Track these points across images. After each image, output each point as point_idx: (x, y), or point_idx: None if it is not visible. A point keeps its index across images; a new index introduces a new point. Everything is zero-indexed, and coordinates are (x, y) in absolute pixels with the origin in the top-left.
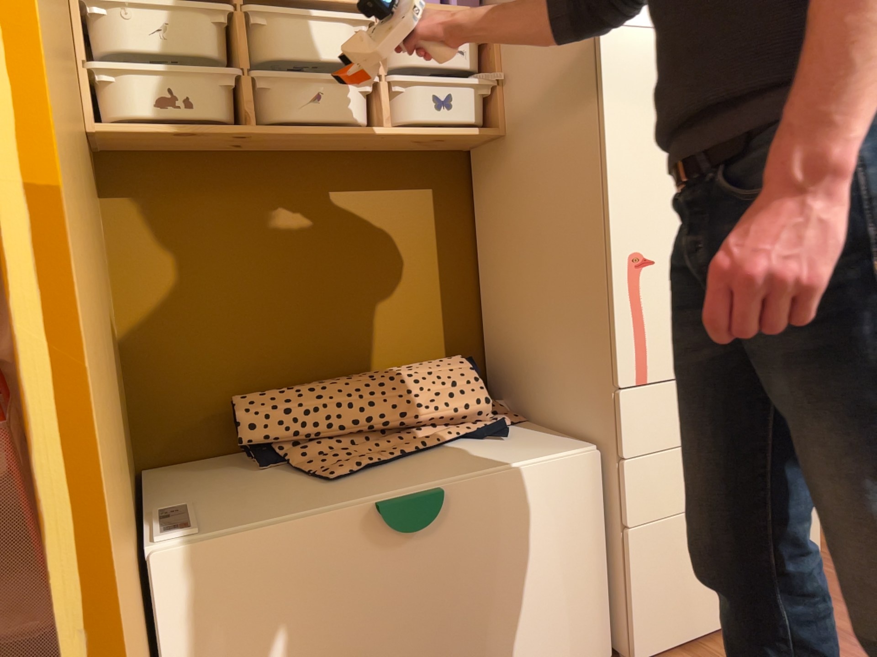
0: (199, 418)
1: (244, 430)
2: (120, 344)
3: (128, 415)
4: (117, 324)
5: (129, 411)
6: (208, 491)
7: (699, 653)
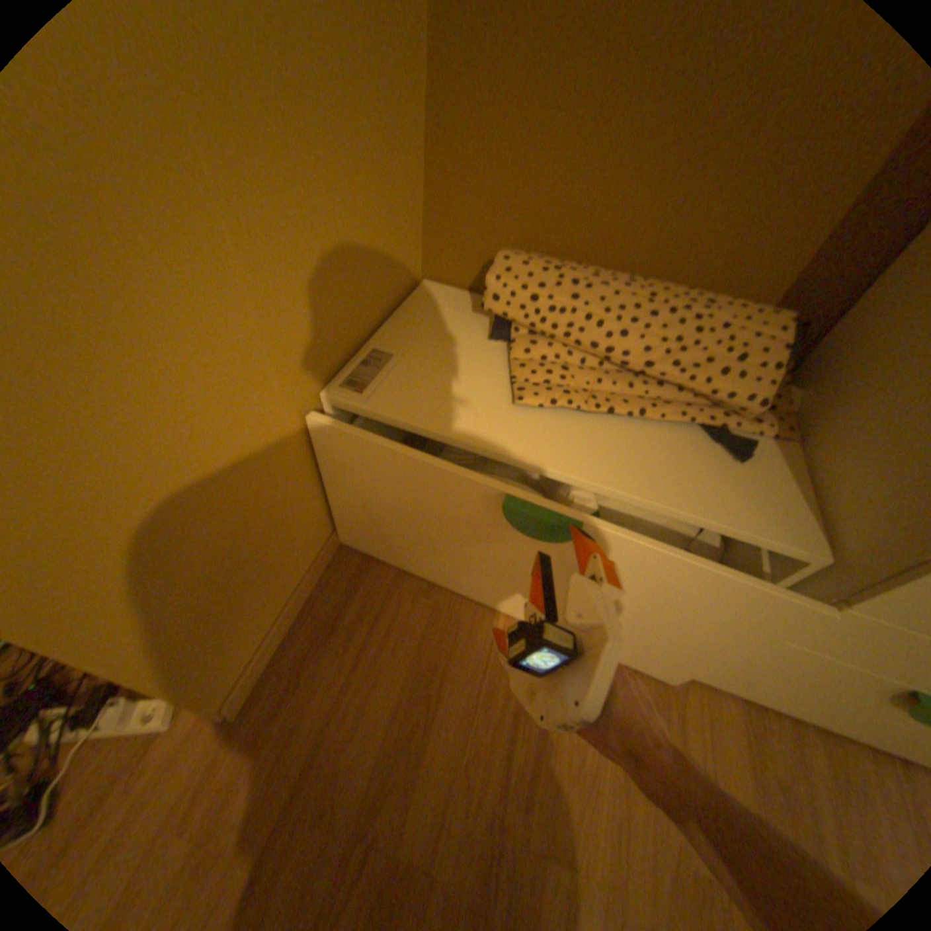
0: (478, 250)
1: (487, 294)
2: (424, 132)
3: (410, 223)
4: (420, 104)
5: (419, 217)
6: (431, 340)
7: (752, 714)
